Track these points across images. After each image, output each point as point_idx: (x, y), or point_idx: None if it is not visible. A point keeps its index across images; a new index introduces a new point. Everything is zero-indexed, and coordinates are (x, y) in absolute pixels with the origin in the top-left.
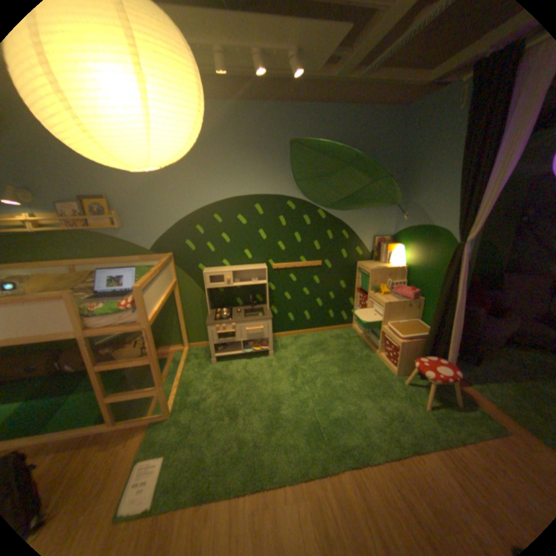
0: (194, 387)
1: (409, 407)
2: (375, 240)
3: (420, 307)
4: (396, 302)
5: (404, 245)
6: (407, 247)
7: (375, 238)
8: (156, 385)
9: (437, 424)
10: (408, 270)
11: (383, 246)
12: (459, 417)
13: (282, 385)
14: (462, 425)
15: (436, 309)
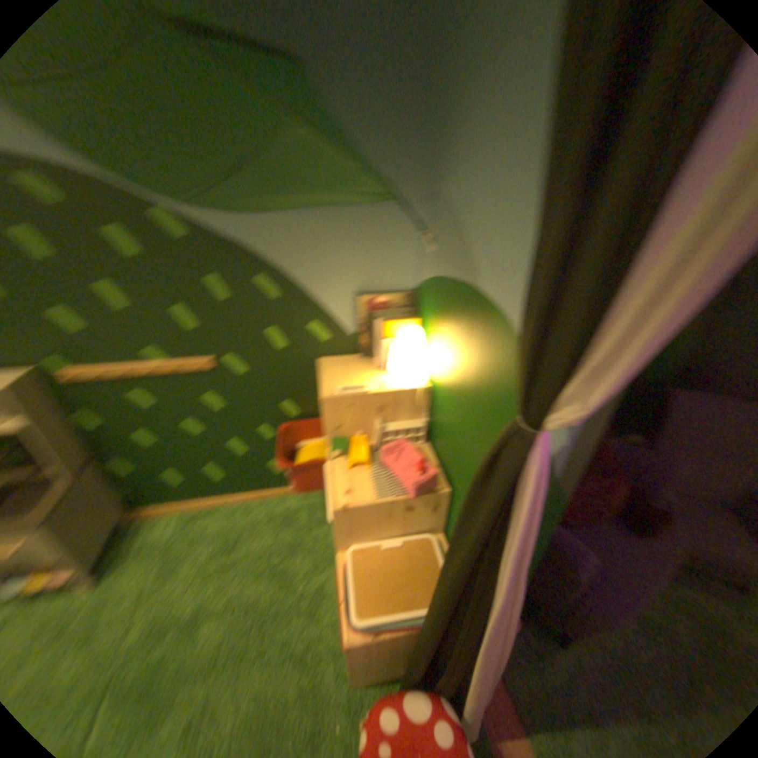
0: None
1: None
2: (358, 305)
3: (440, 511)
4: (367, 507)
5: (428, 327)
6: (430, 334)
7: (358, 298)
8: None
9: None
10: (431, 398)
11: (375, 324)
12: None
13: None
14: None
15: None
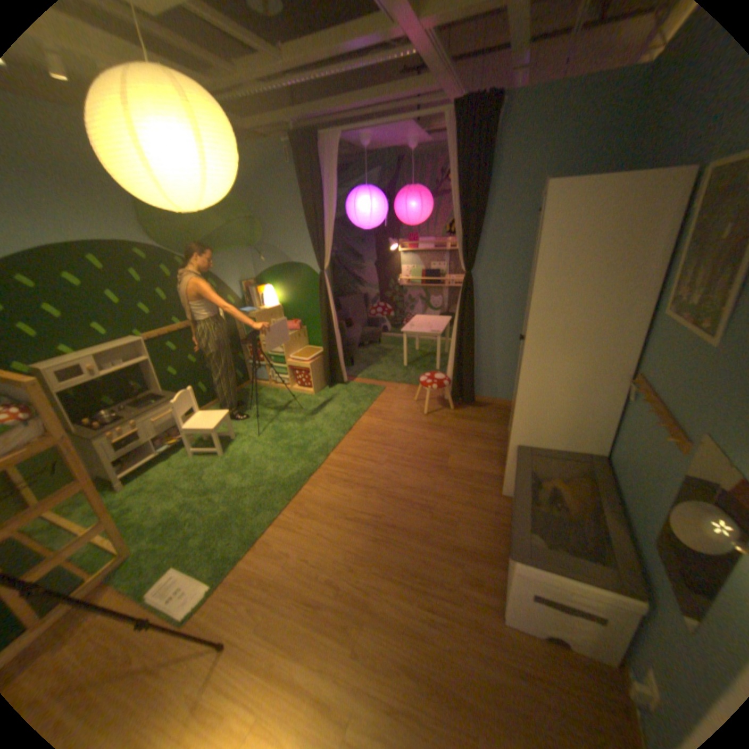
0: (123, 521)
1: (335, 405)
2: (242, 286)
3: (306, 336)
4: (290, 336)
5: (271, 286)
6: (274, 287)
7: (242, 284)
8: (100, 517)
9: (355, 404)
10: (283, 309)
11: (253, 291)
12: (362, 393)
13: (231, 452)
14: (366, 396)
15: (318, 332)
